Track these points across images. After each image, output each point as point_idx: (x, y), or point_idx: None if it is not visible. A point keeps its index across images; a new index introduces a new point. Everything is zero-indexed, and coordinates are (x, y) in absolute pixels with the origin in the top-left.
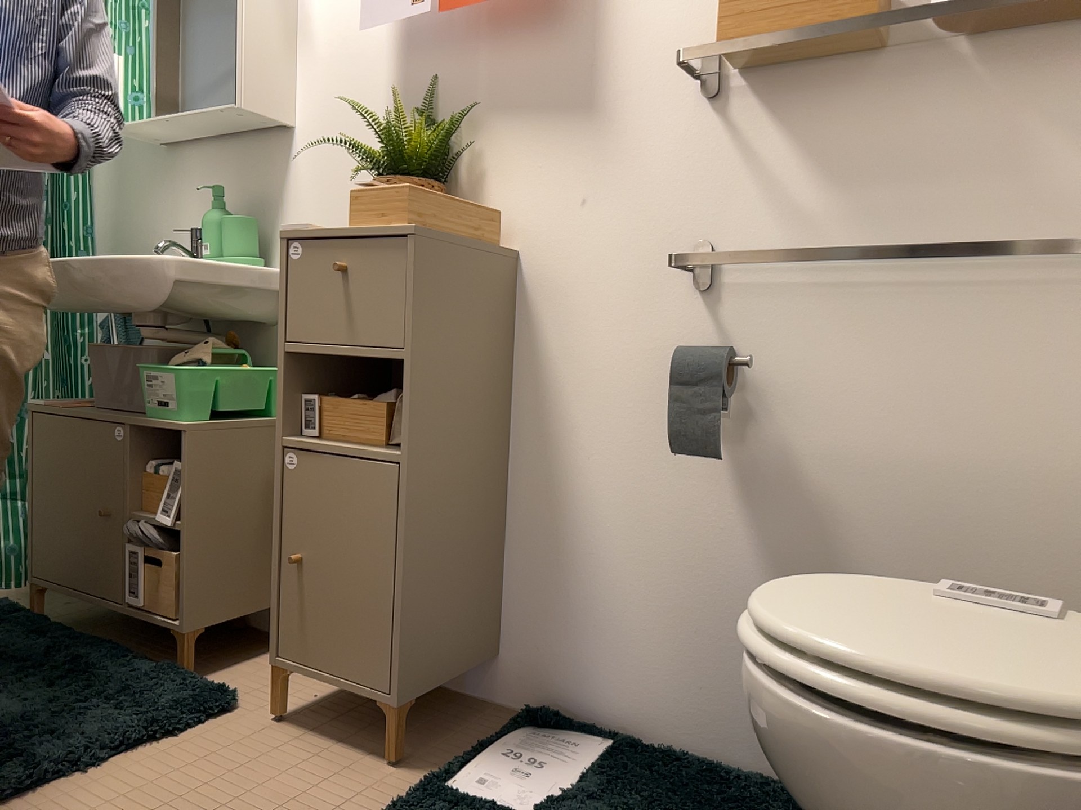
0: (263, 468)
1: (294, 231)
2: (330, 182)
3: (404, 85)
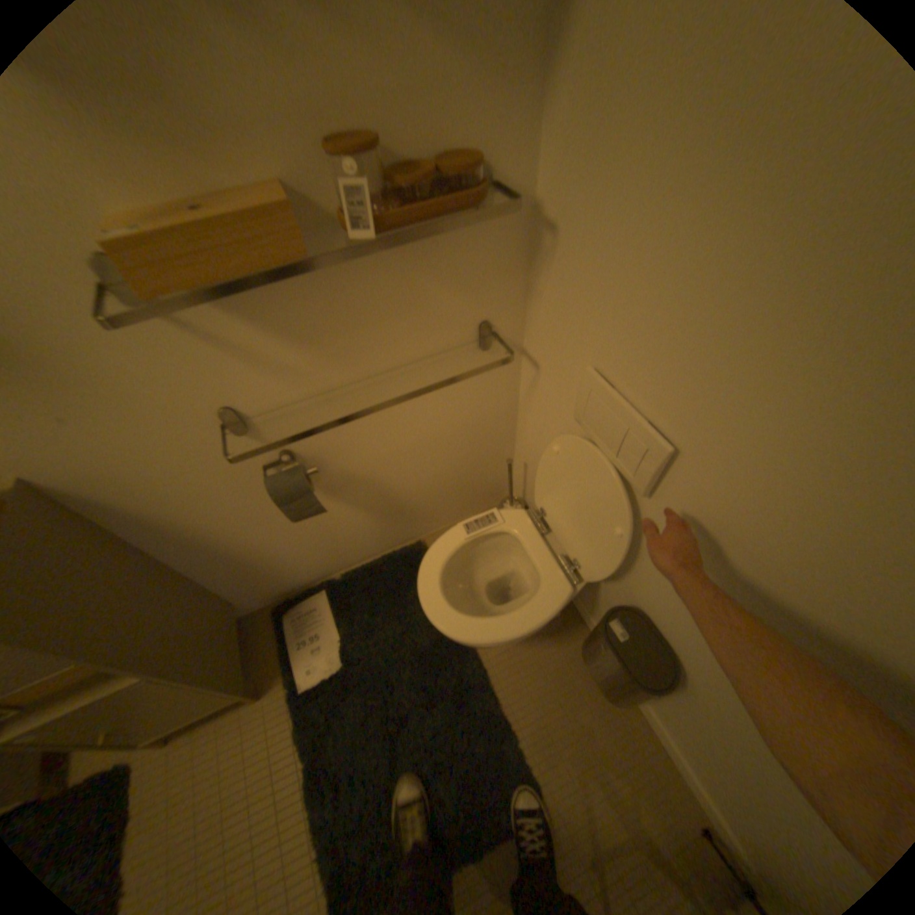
0: None
1: None
2: None
3: None
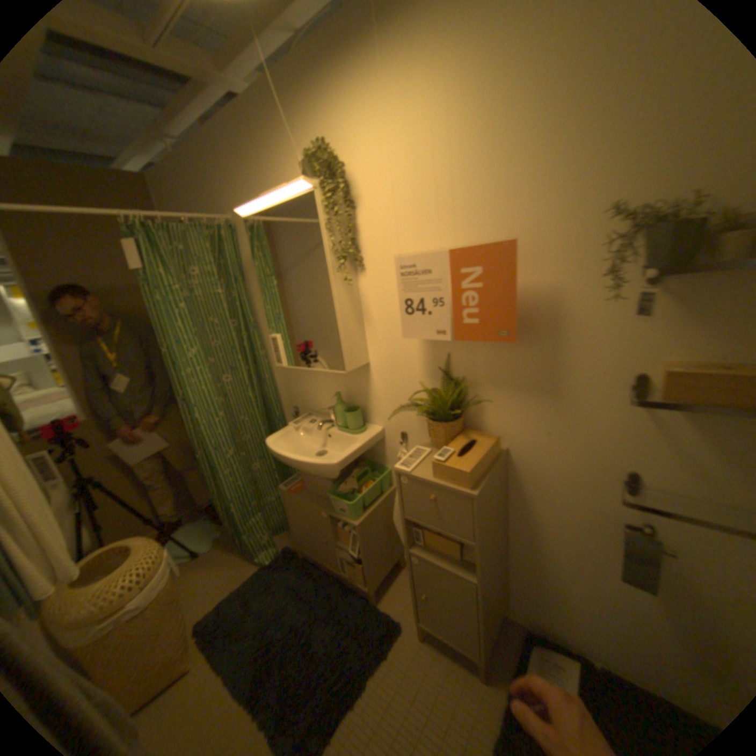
0: (385, 518)
1: (402, 471)
2: (394, 394)
3: (429, 354)
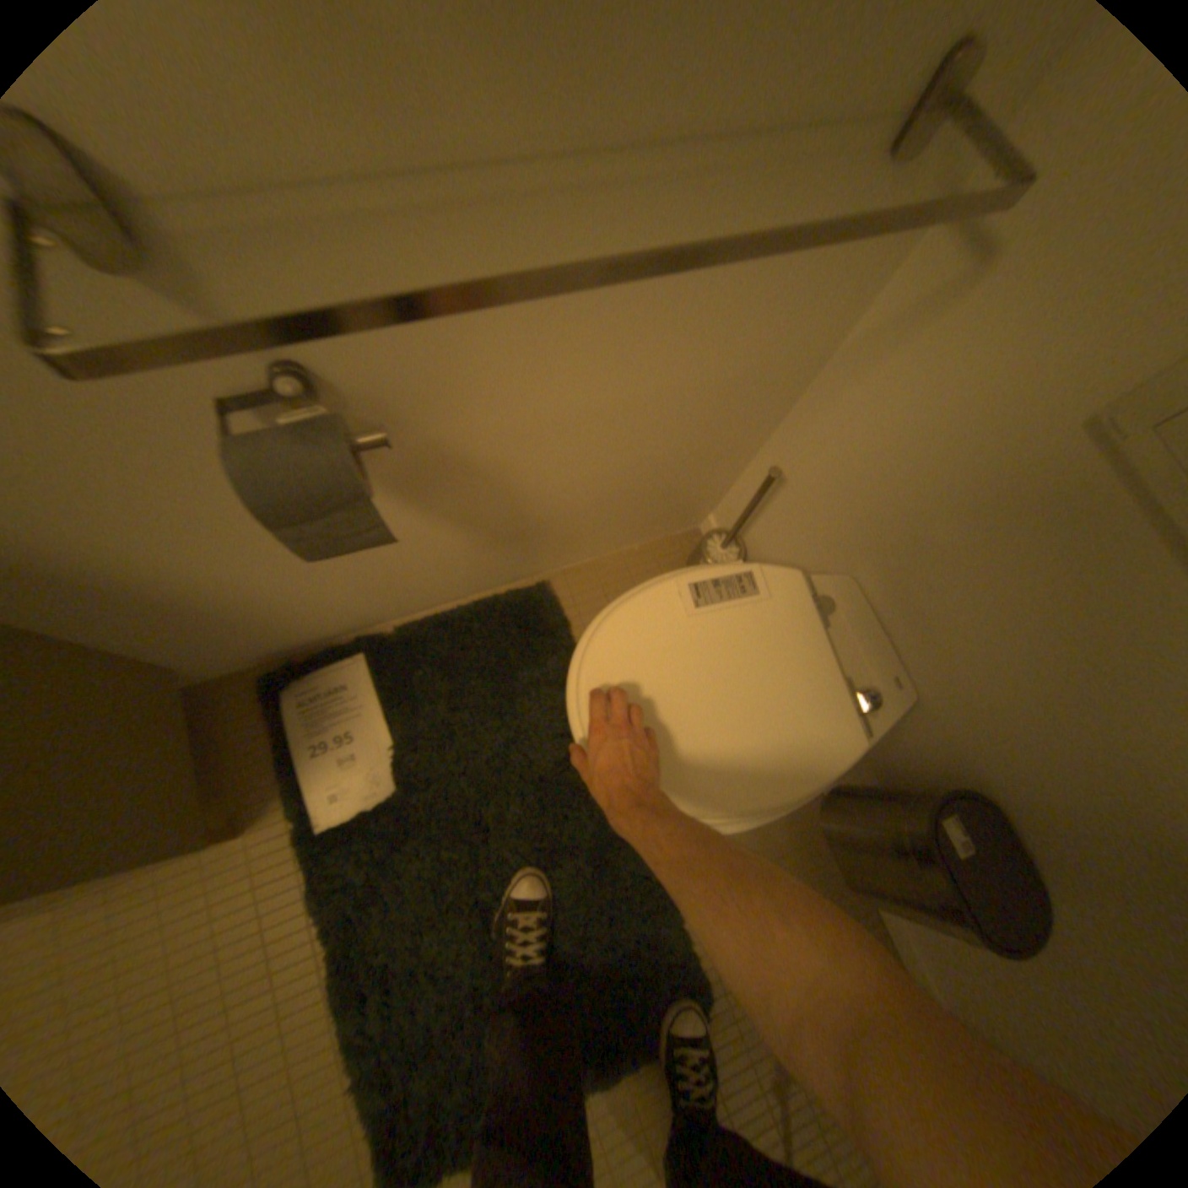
0: None
1: None
2: None
3: None
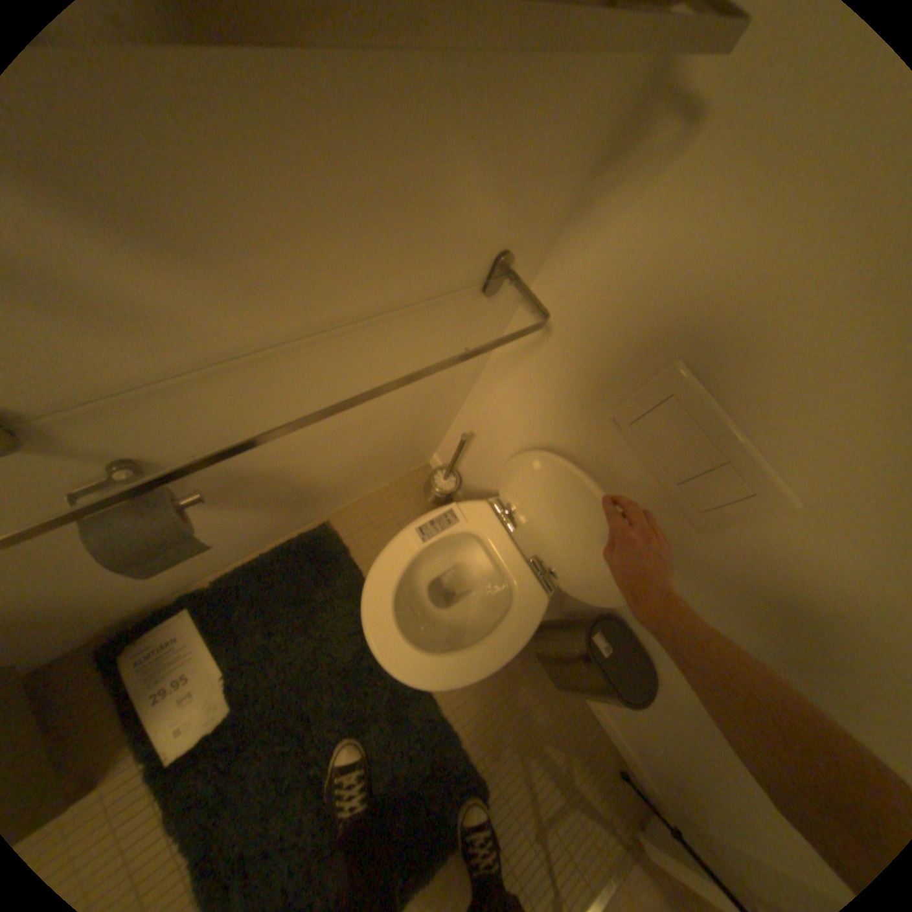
0: None
1: None
2: None
3: None
